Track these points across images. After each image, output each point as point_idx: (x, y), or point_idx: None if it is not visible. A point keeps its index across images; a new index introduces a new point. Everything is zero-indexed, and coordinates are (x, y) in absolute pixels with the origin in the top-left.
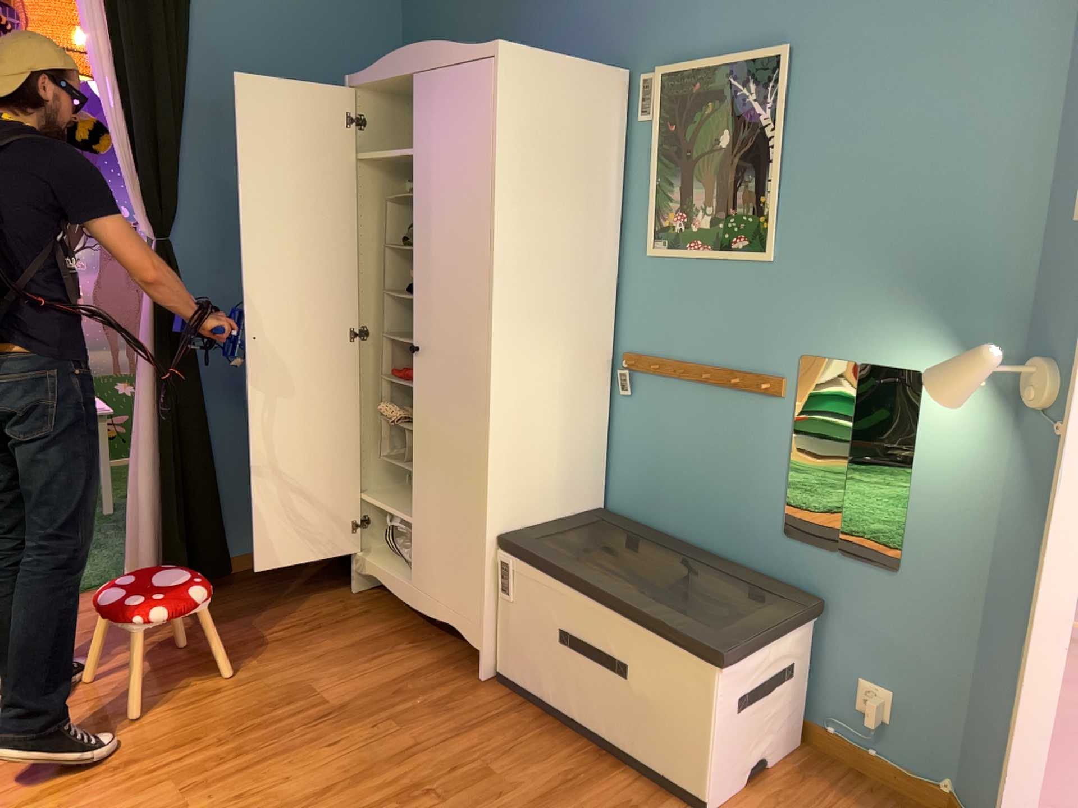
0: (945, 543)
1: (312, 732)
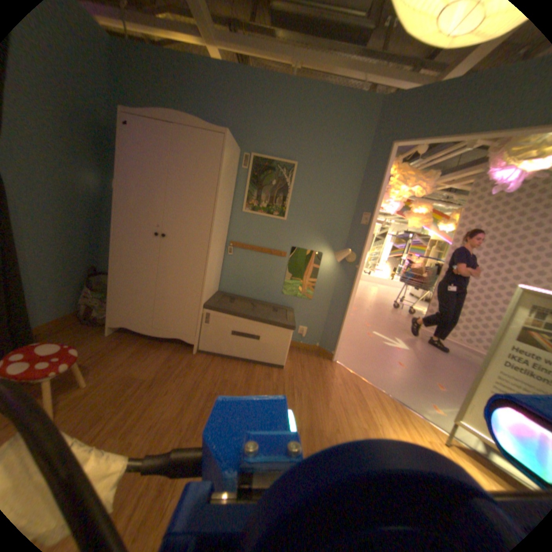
0: (322, 291)
1: (152, 392)
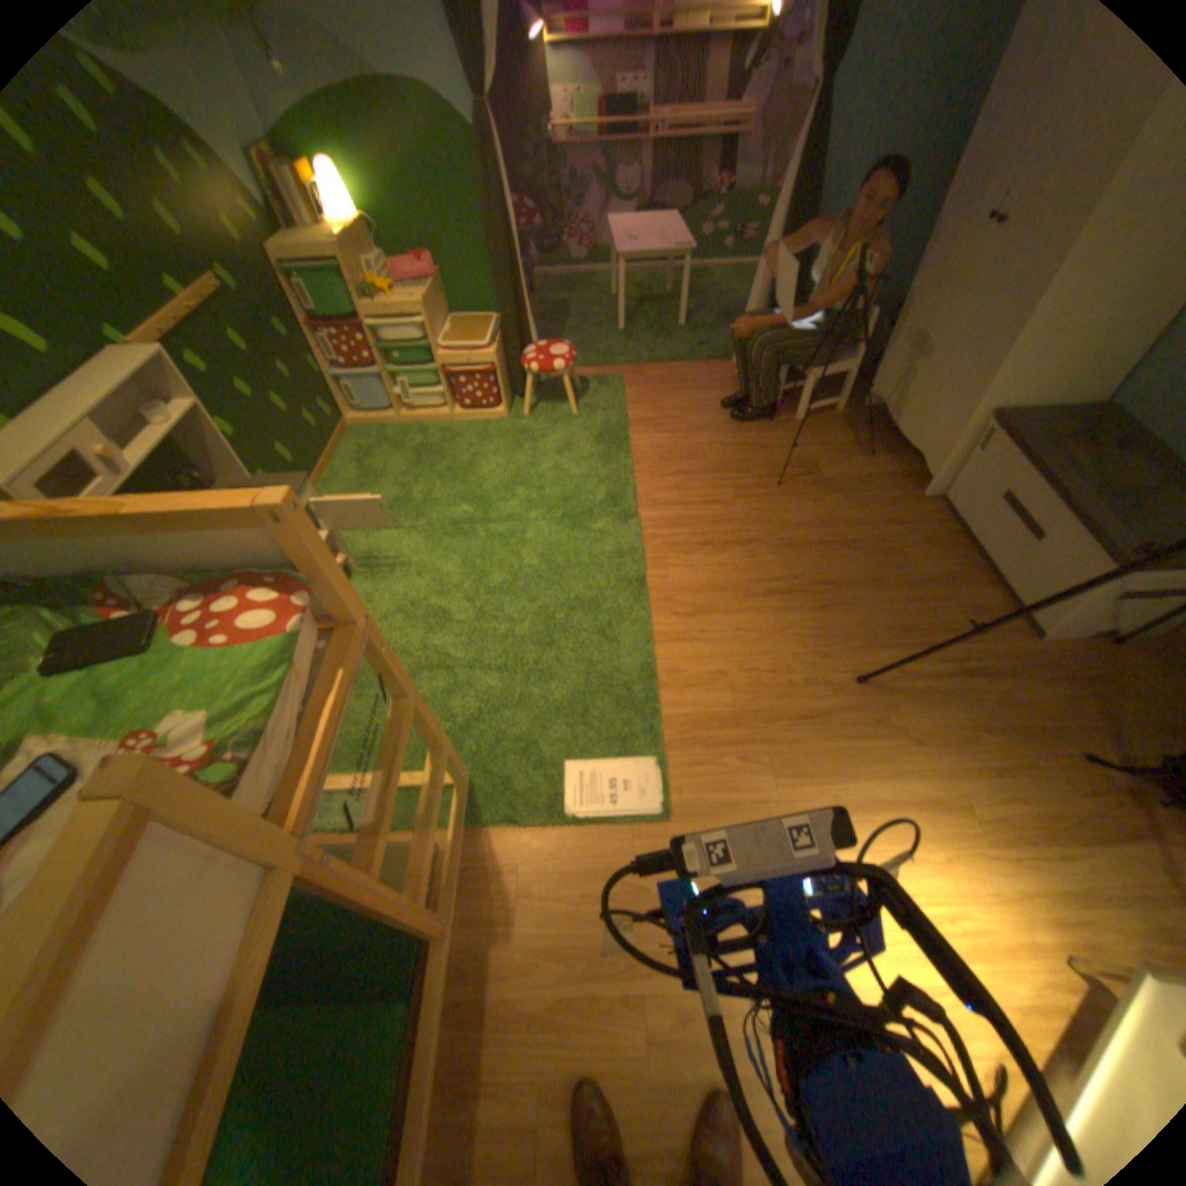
0: None
1: (806, 491)
